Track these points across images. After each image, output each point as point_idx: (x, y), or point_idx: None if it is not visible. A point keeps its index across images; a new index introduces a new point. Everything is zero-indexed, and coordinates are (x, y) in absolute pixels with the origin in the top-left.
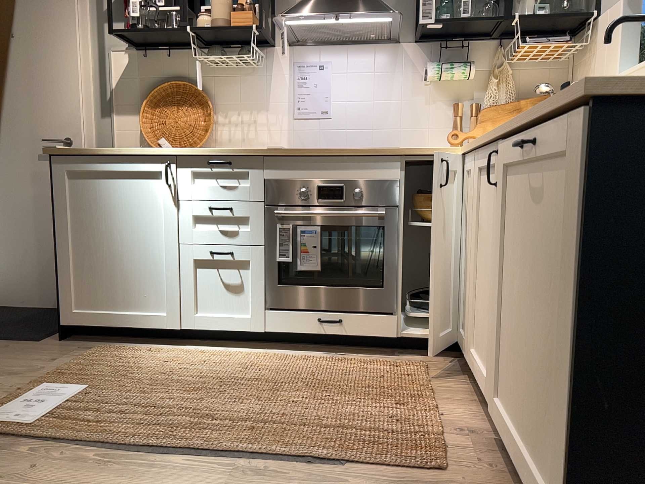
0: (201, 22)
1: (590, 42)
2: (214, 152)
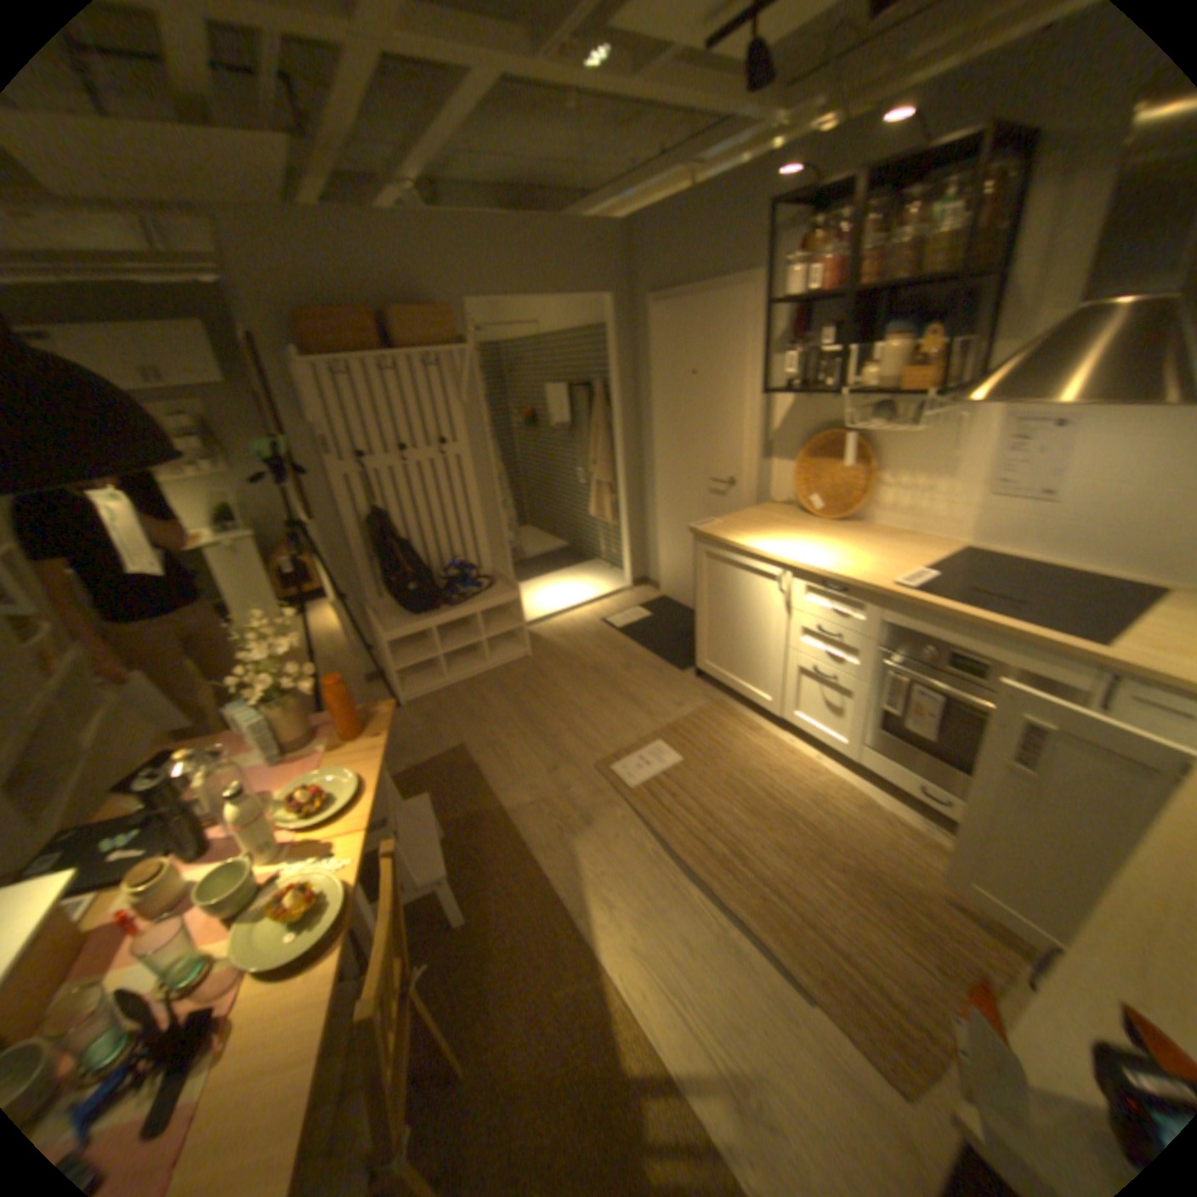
0: (867, 376)
1: None
2: (830, 575)
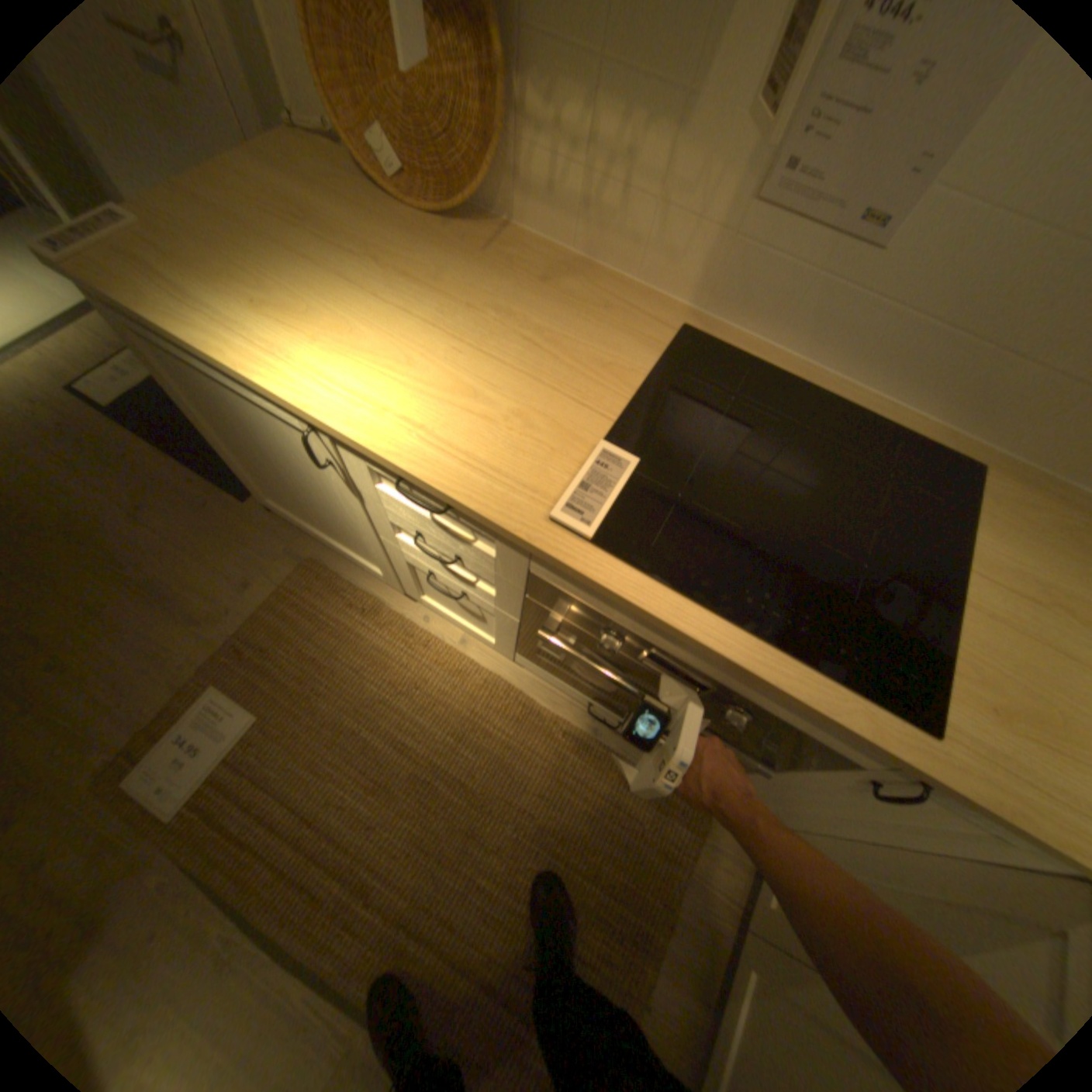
0: None
1: None
2: (407, 477)
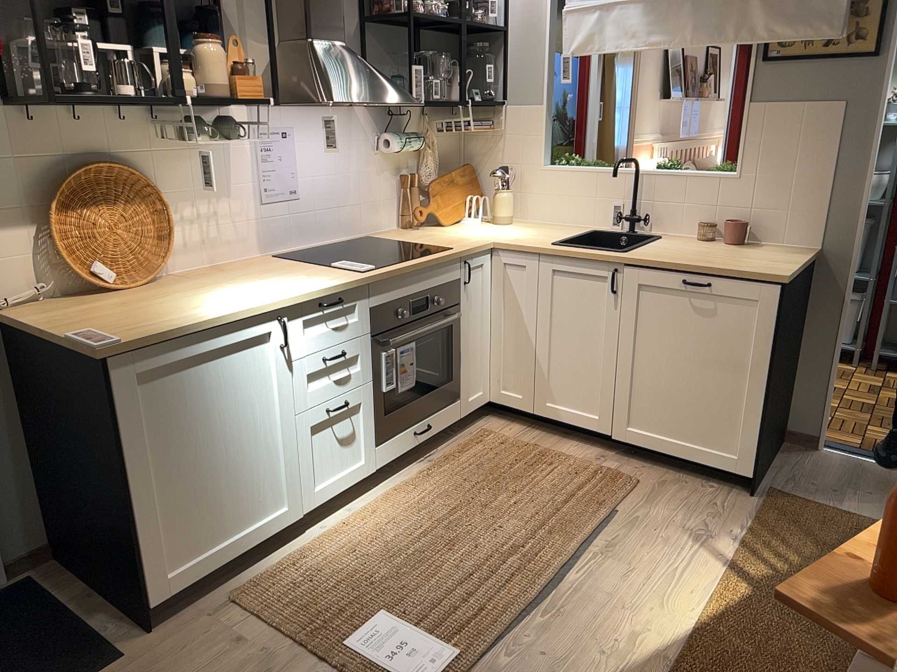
0: (188, 84)
1: (499, 123)
2: (328, 291)
